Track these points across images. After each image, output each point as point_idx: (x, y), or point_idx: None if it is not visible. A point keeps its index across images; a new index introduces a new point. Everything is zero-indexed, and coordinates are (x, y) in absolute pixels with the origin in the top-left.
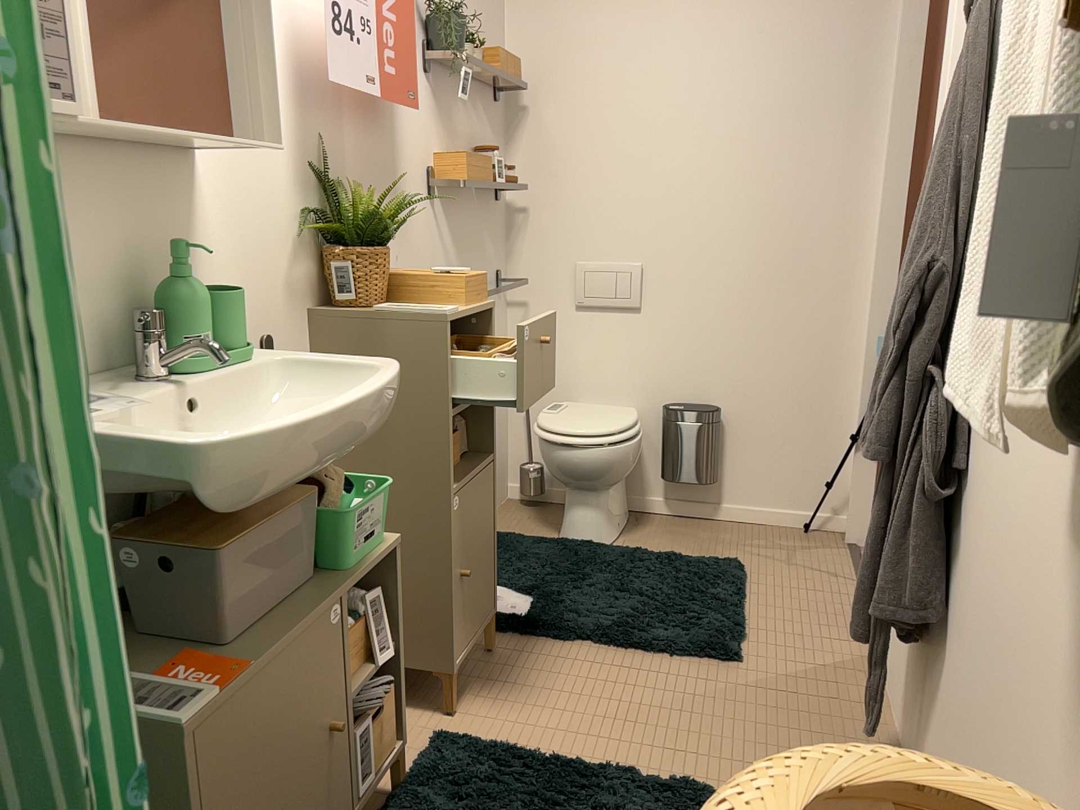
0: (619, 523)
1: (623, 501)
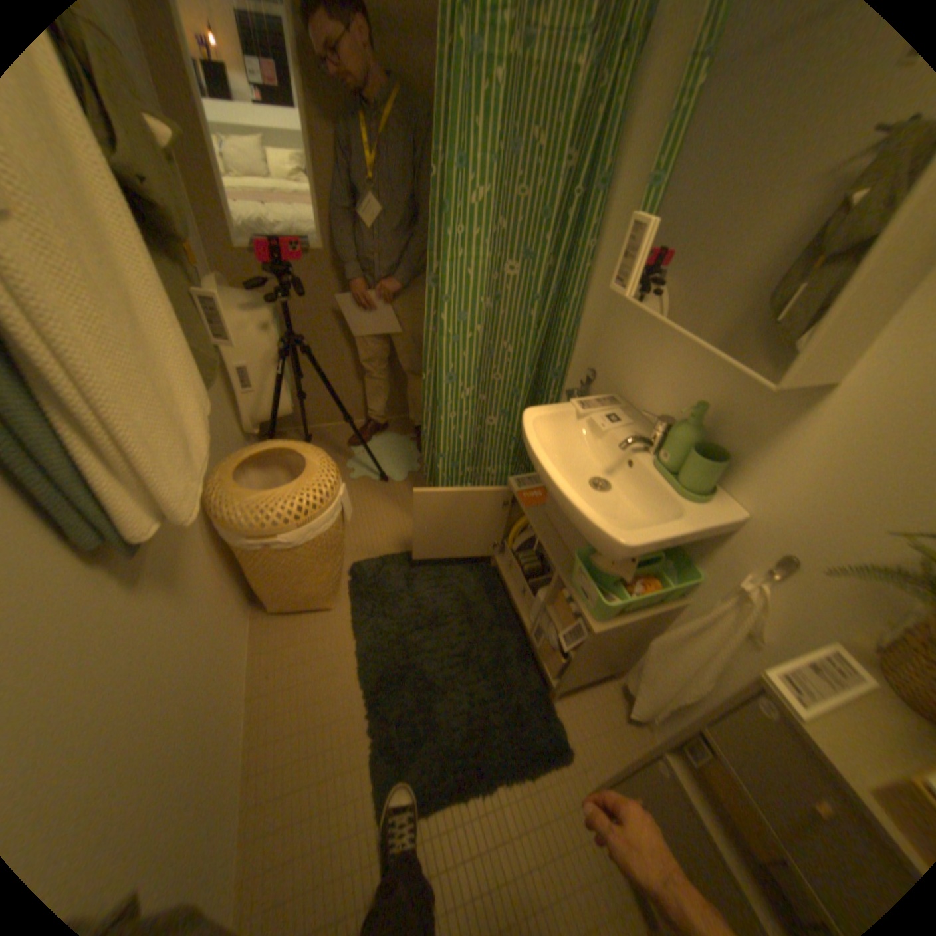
0: None
1: None
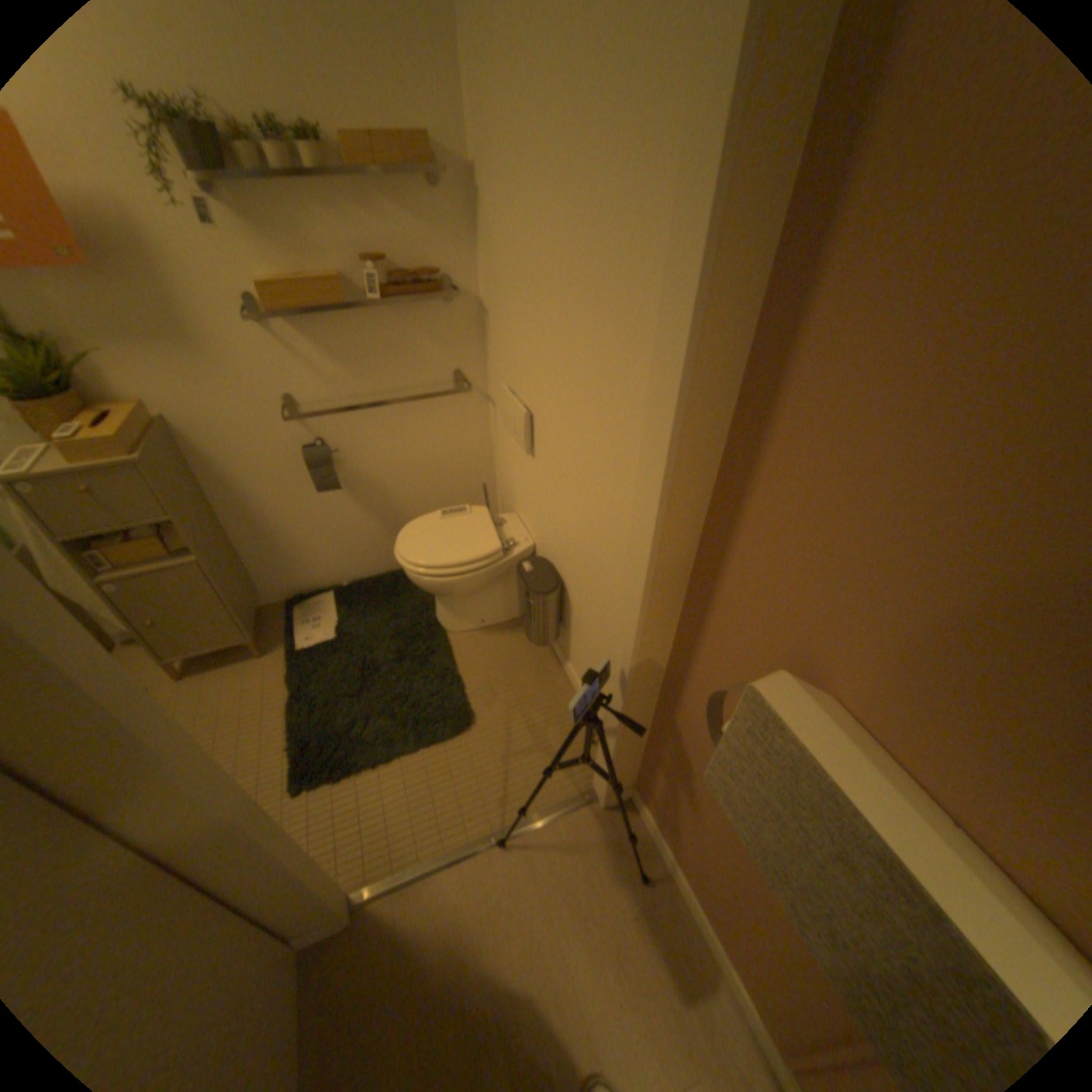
0: (480, 620)
1: (503, 604)
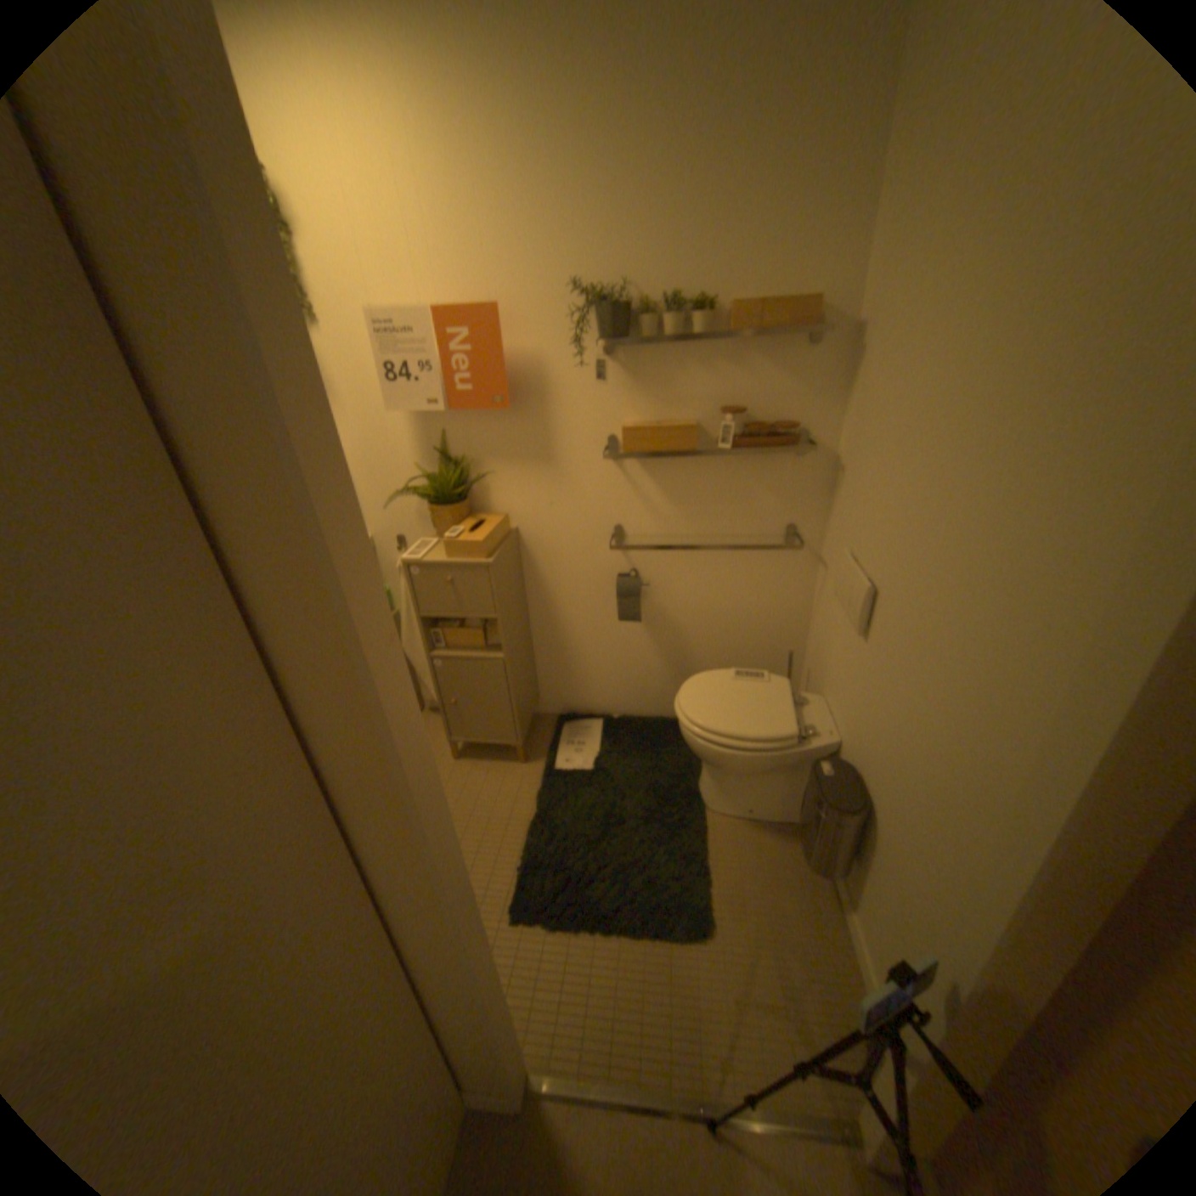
0: (749, 809)
1: (781, 801)
